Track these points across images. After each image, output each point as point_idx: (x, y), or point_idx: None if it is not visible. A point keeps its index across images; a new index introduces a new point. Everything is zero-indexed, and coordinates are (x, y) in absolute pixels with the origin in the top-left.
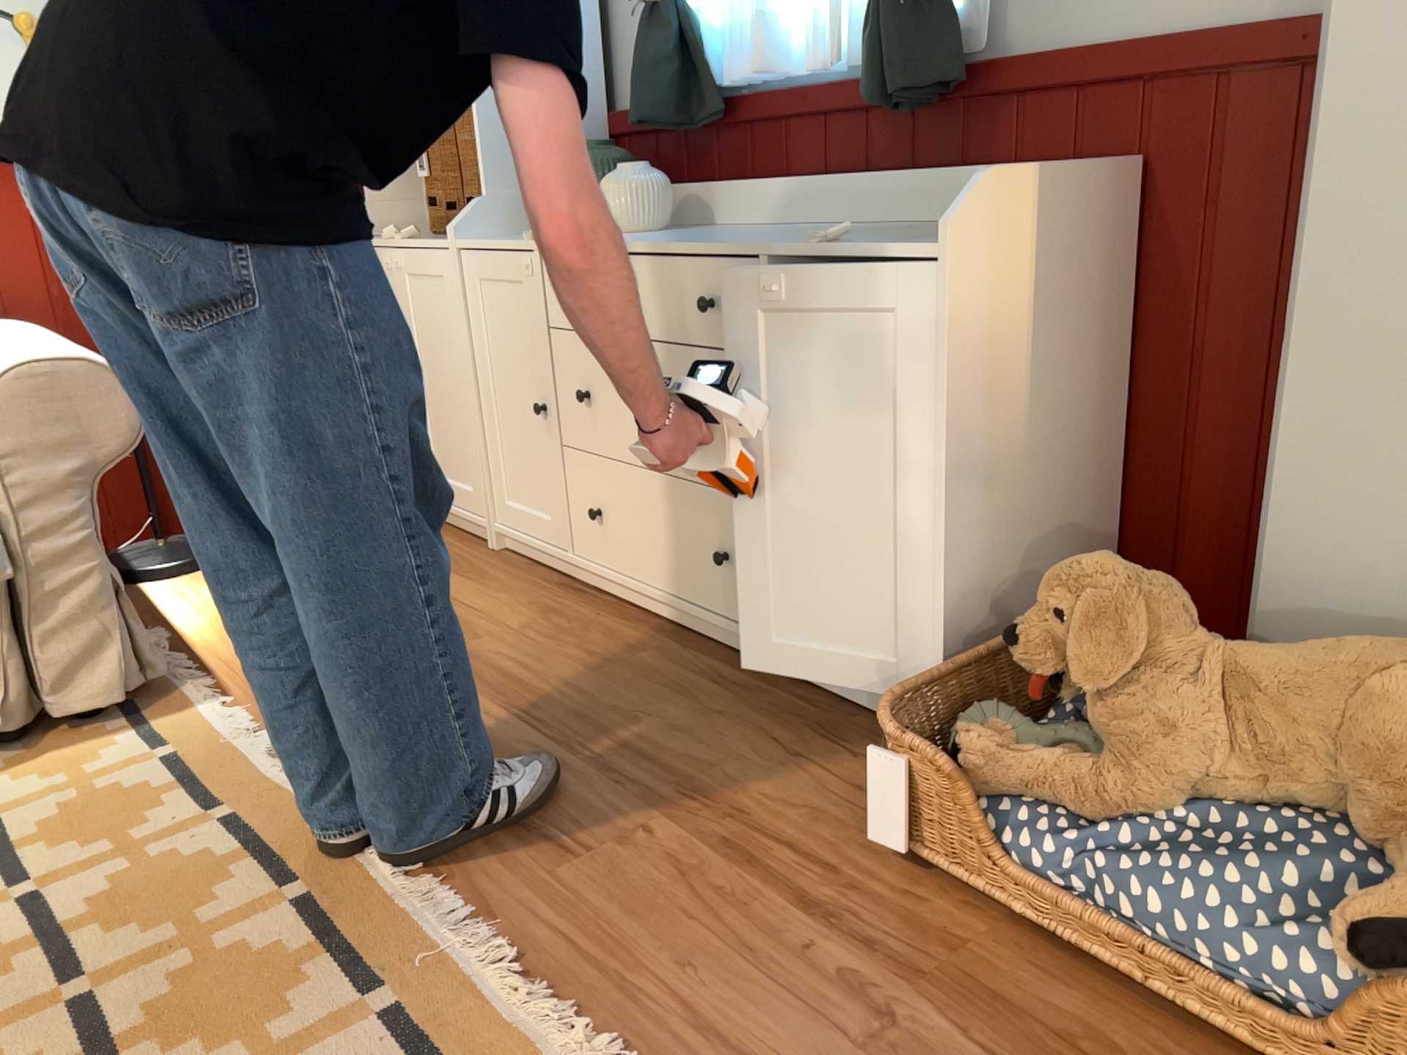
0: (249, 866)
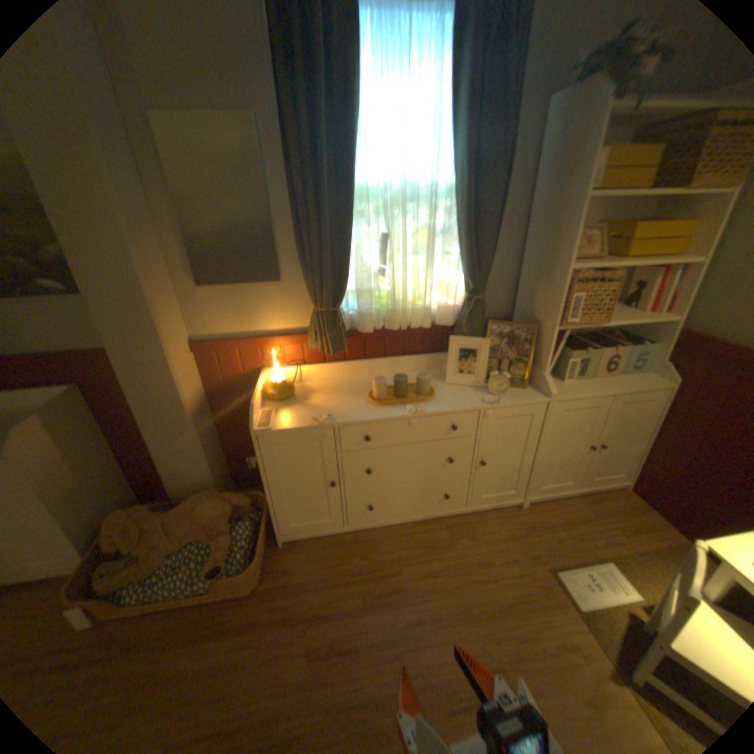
0: None
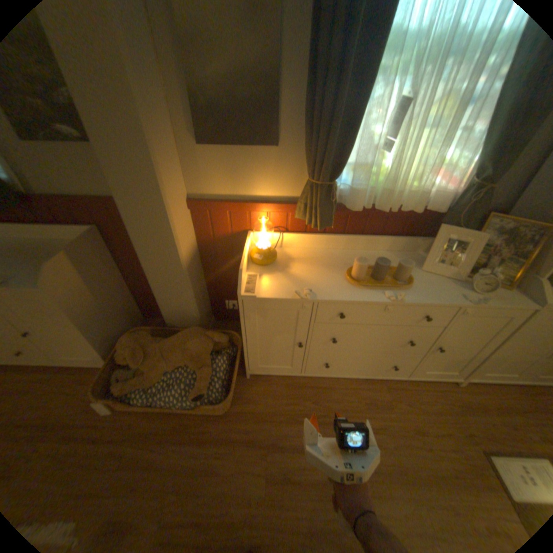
0: None
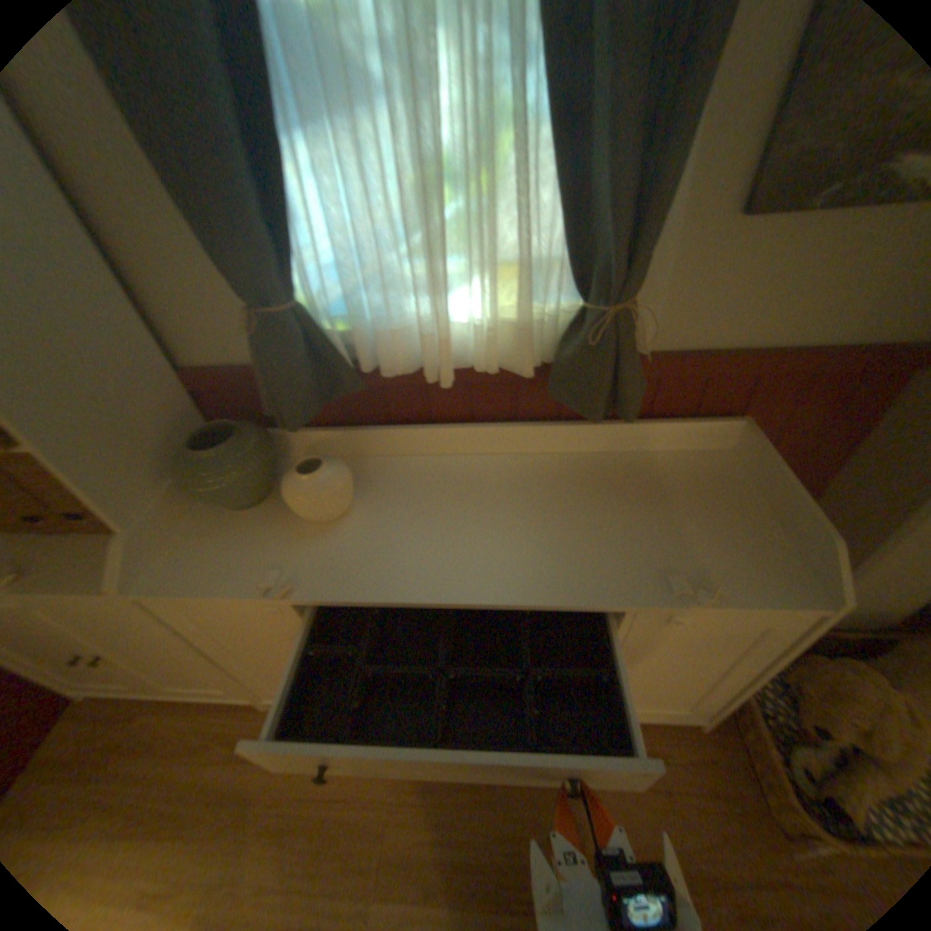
0: None
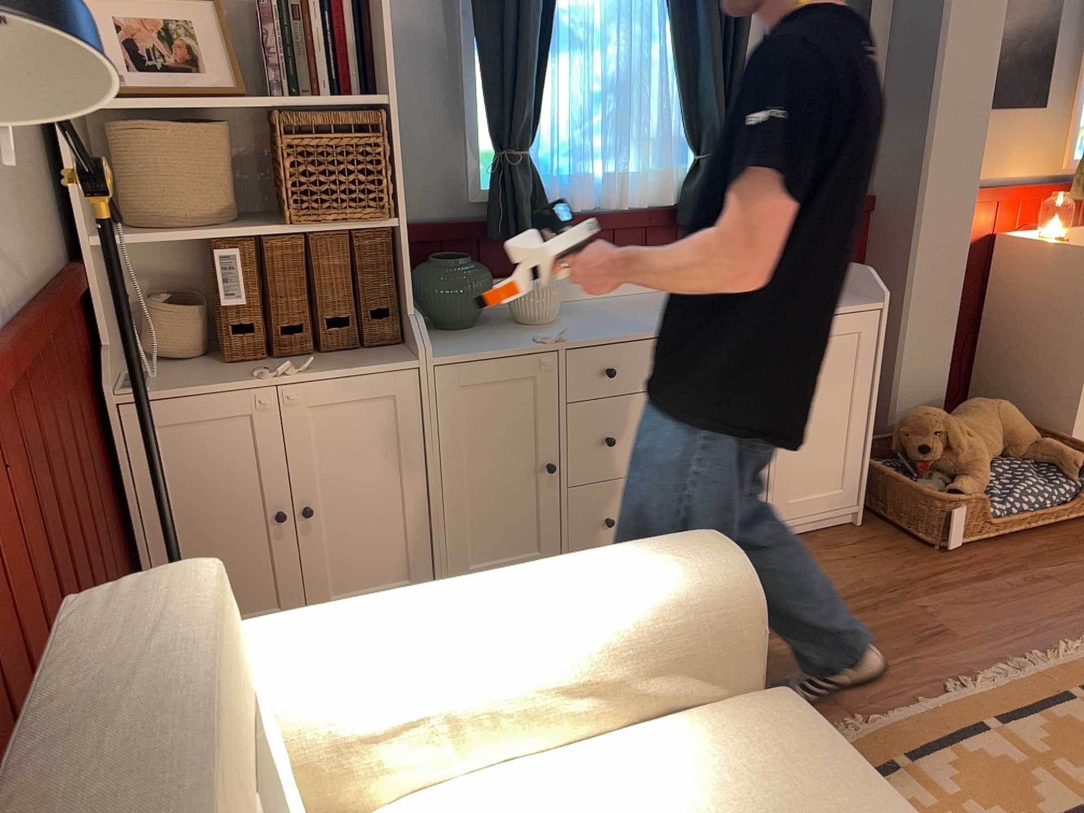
0: (967, 745)
